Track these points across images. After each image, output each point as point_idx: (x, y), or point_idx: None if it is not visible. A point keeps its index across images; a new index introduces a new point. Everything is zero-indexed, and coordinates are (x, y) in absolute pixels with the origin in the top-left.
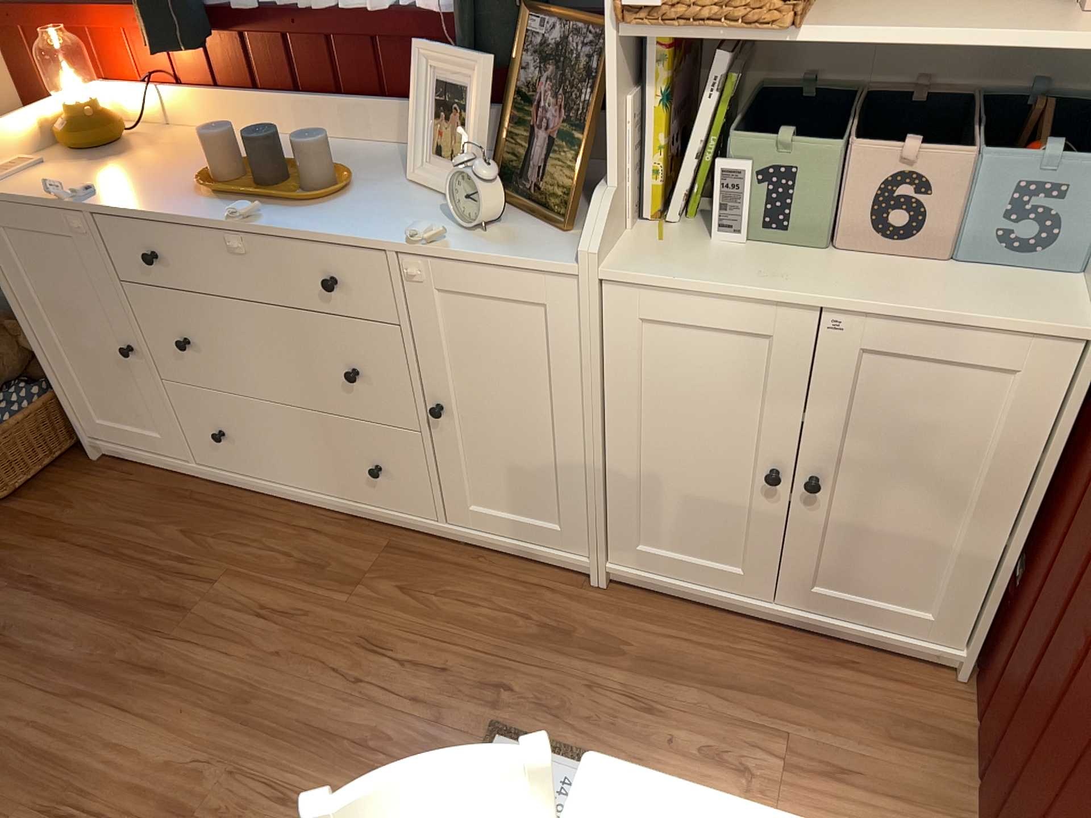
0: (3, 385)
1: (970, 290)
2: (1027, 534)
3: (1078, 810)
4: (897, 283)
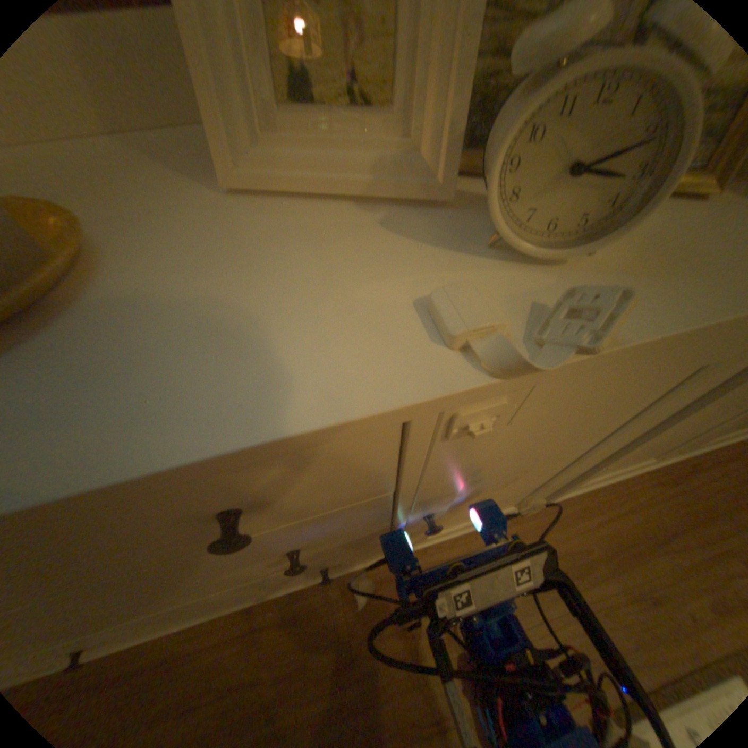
0: None
1: None
2: None
3: None
4: None
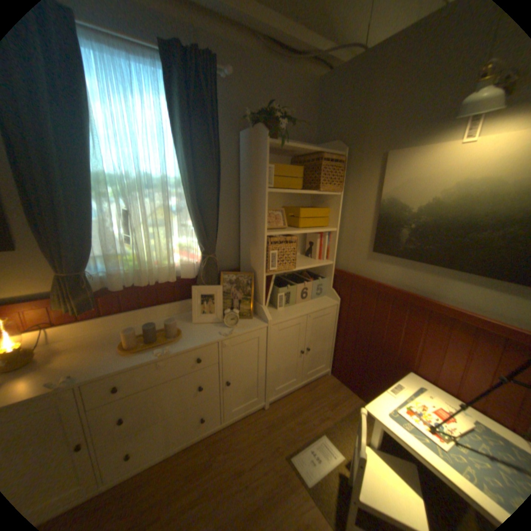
0: None
1: (319, 302)
2: (336, 340)
3: (393, 368)
4: (311, 305)
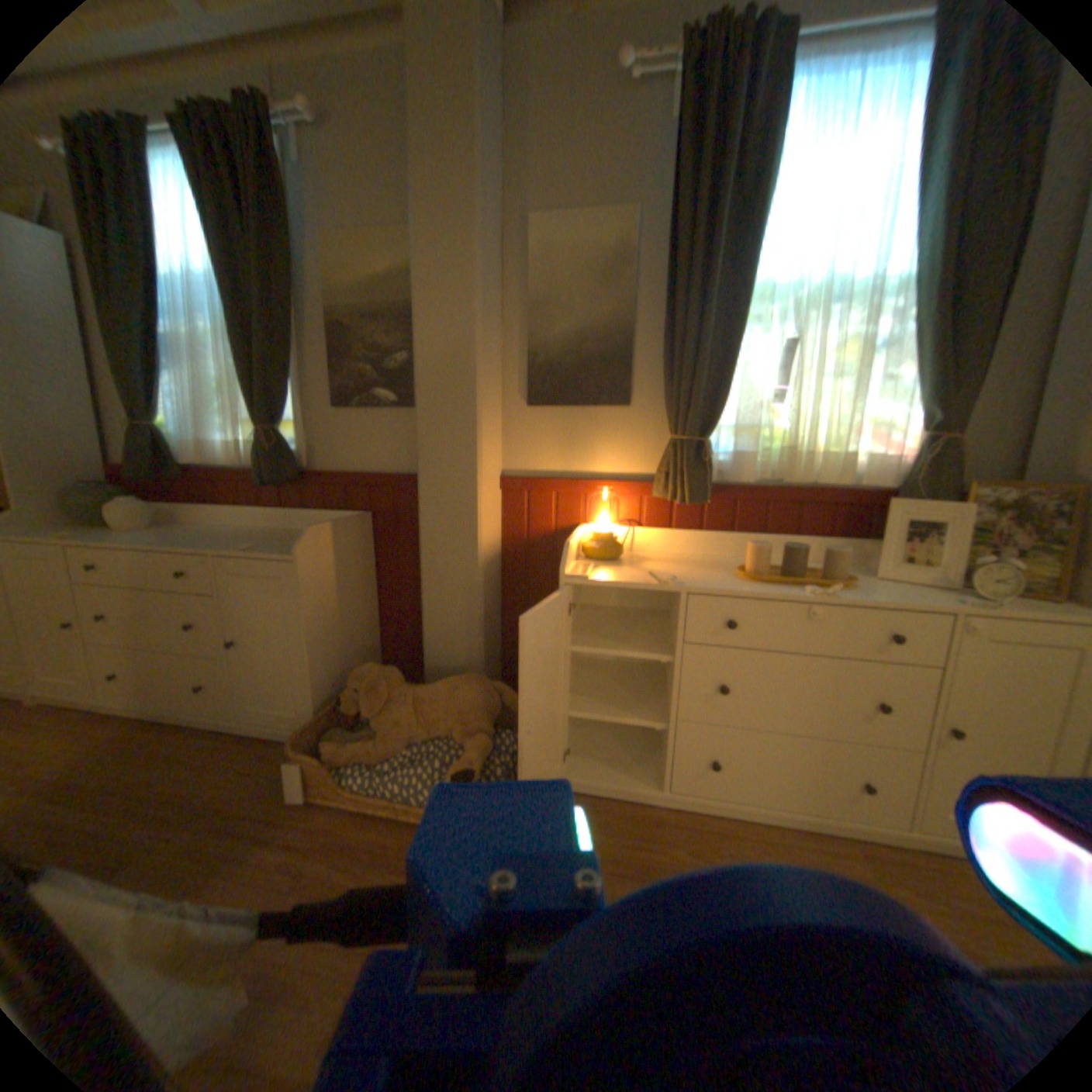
0: (491, 731)
1: None
2: None
3: None
4: None
